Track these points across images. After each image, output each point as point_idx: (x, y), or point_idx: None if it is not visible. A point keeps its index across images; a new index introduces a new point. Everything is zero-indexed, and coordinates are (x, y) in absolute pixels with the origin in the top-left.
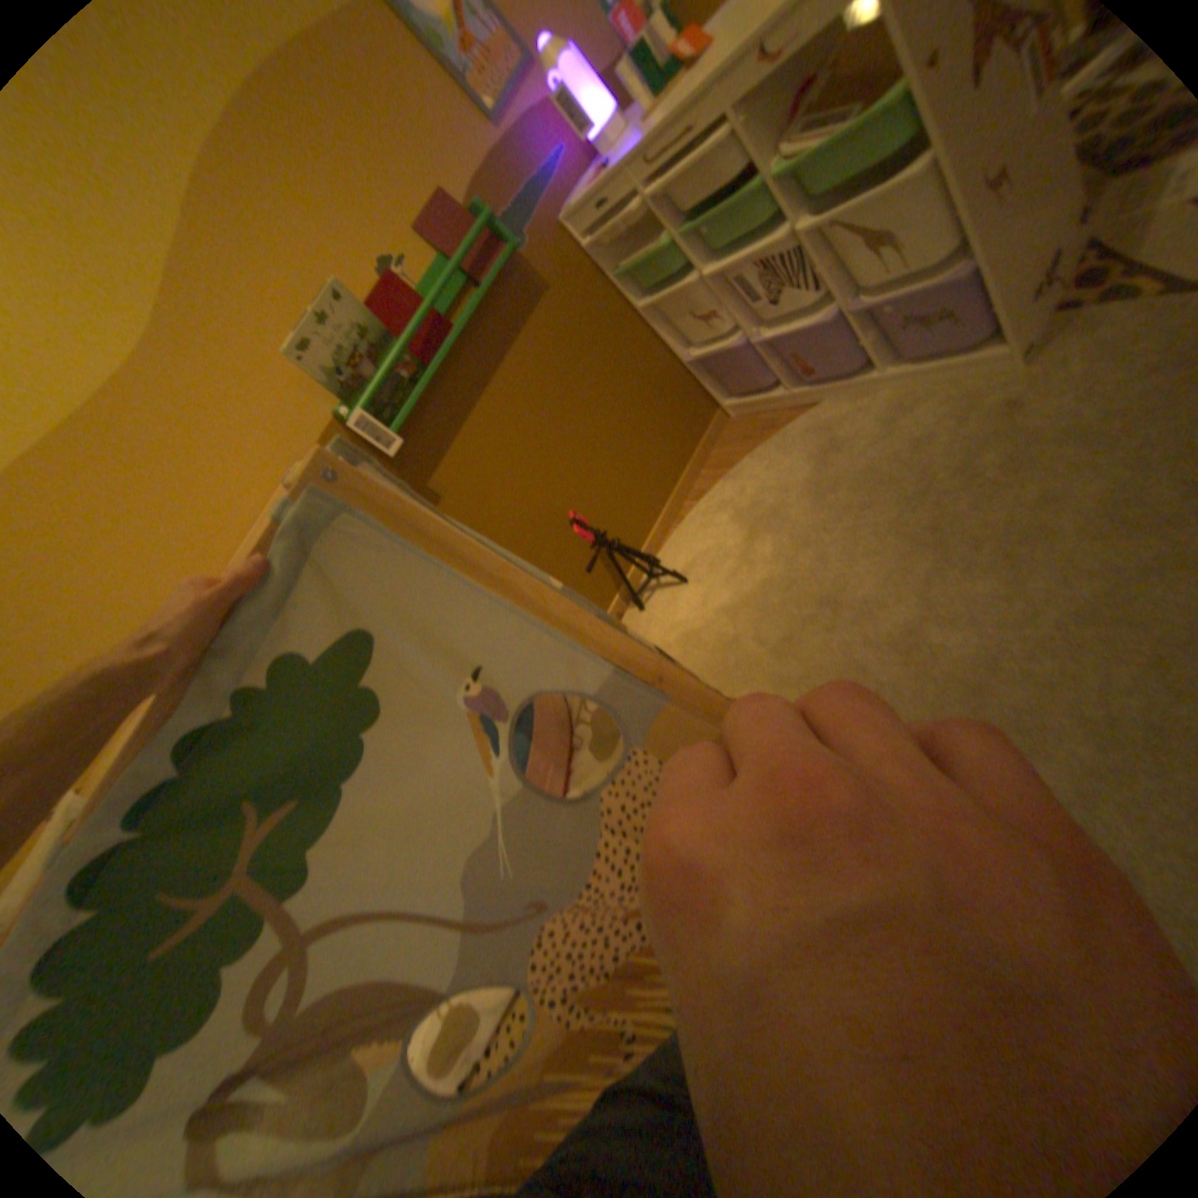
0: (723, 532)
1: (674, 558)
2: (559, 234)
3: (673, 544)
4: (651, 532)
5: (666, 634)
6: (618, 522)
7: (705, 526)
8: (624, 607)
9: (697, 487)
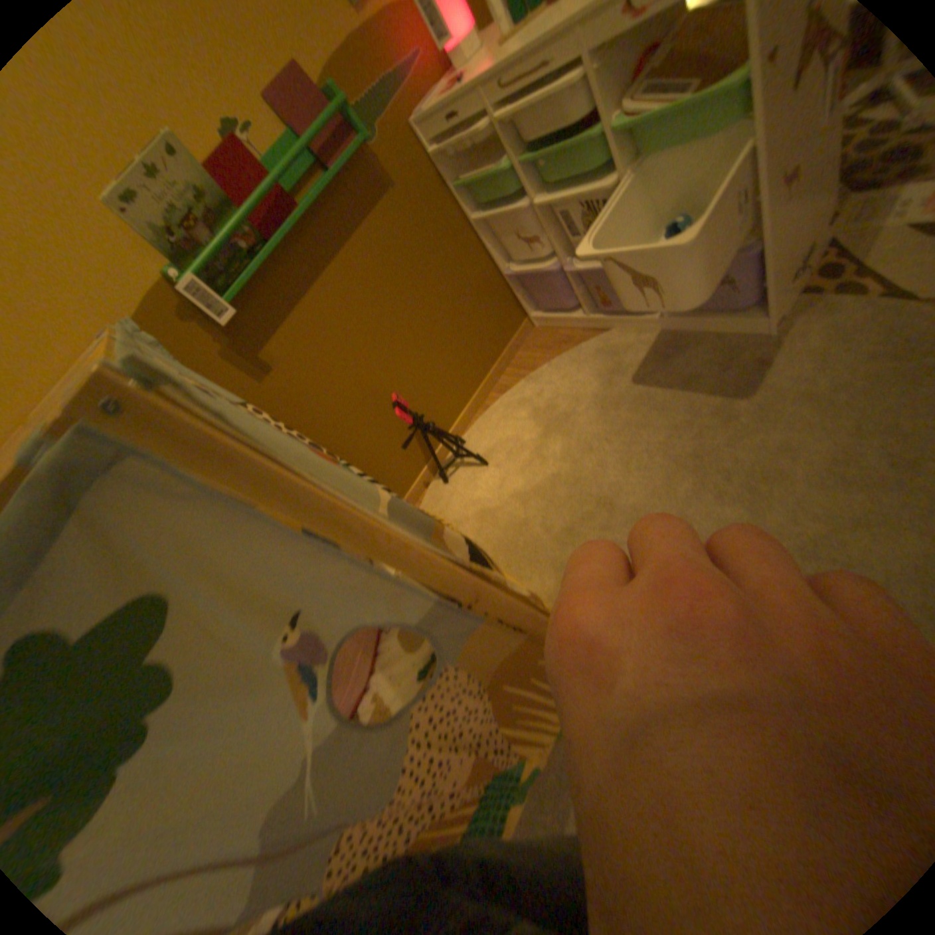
0: (521, 427)
1: (477, 442)
2: (408, 137)
3: (478, 429)
4: (460, 417)
5: (466, 509)
6: (434, 406)
7: (506, 419)
8: (431, 478)
9: (502, 383)
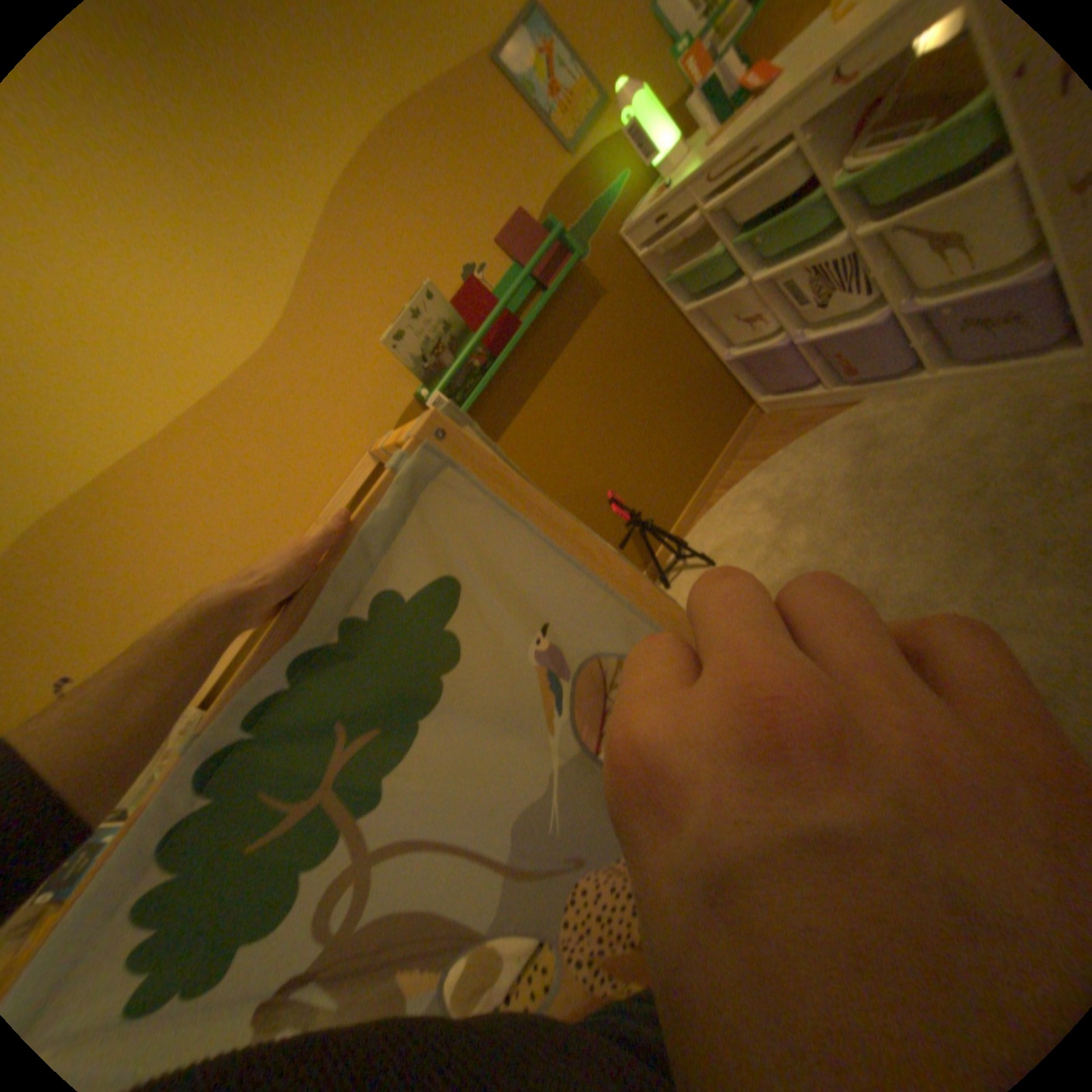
0: (754, 520)
1: (702, 542)
2: (619, 246)
3: (703, 529)
4: (681, 517)
5: None
6: (651, 505)
7: (735, 514)
8: None
9: (728, 478)
